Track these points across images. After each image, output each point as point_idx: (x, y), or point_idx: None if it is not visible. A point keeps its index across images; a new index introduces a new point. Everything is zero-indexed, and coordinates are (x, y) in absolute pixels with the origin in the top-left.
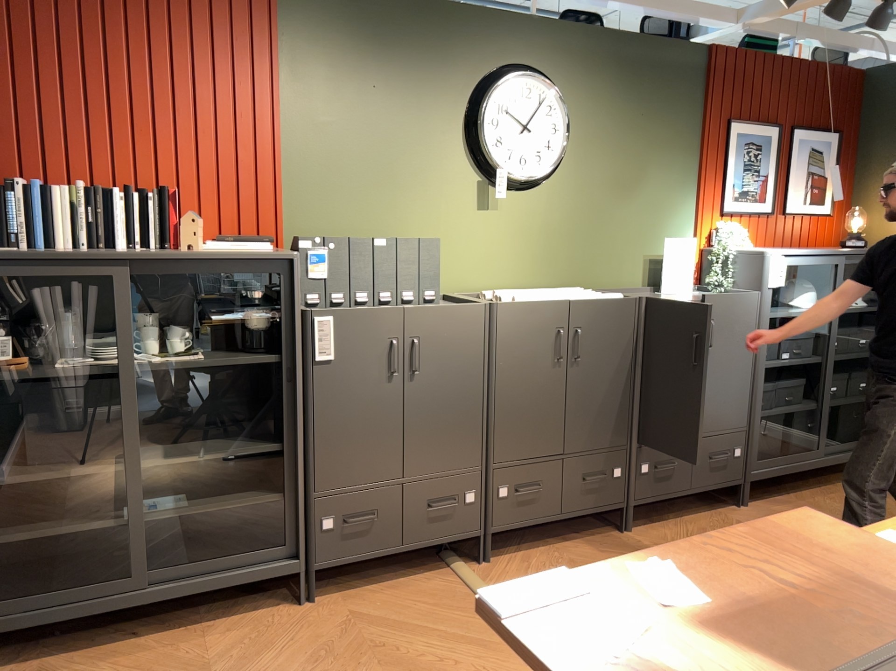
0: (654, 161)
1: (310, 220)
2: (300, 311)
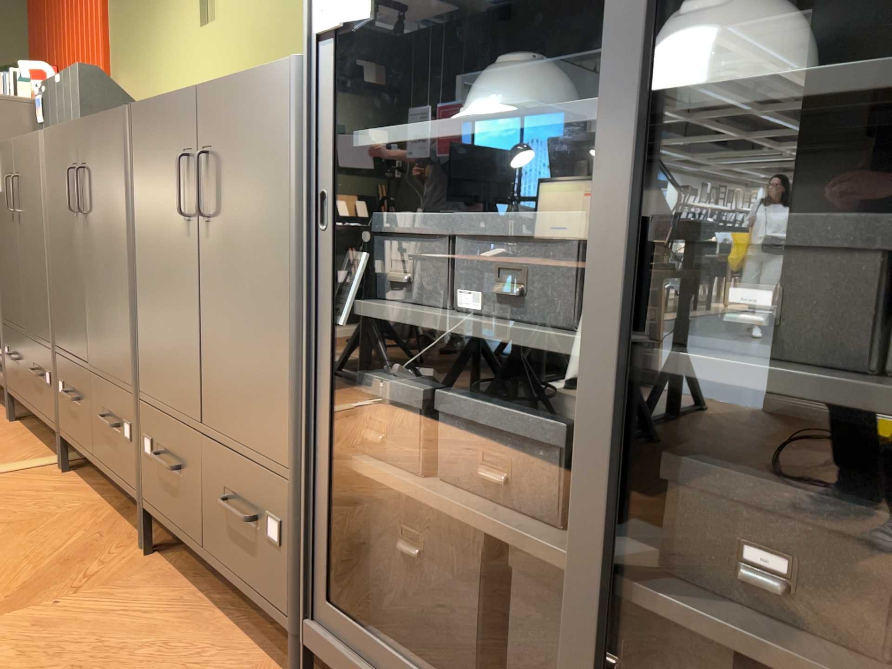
0: None
1: (120, 79)
2: None
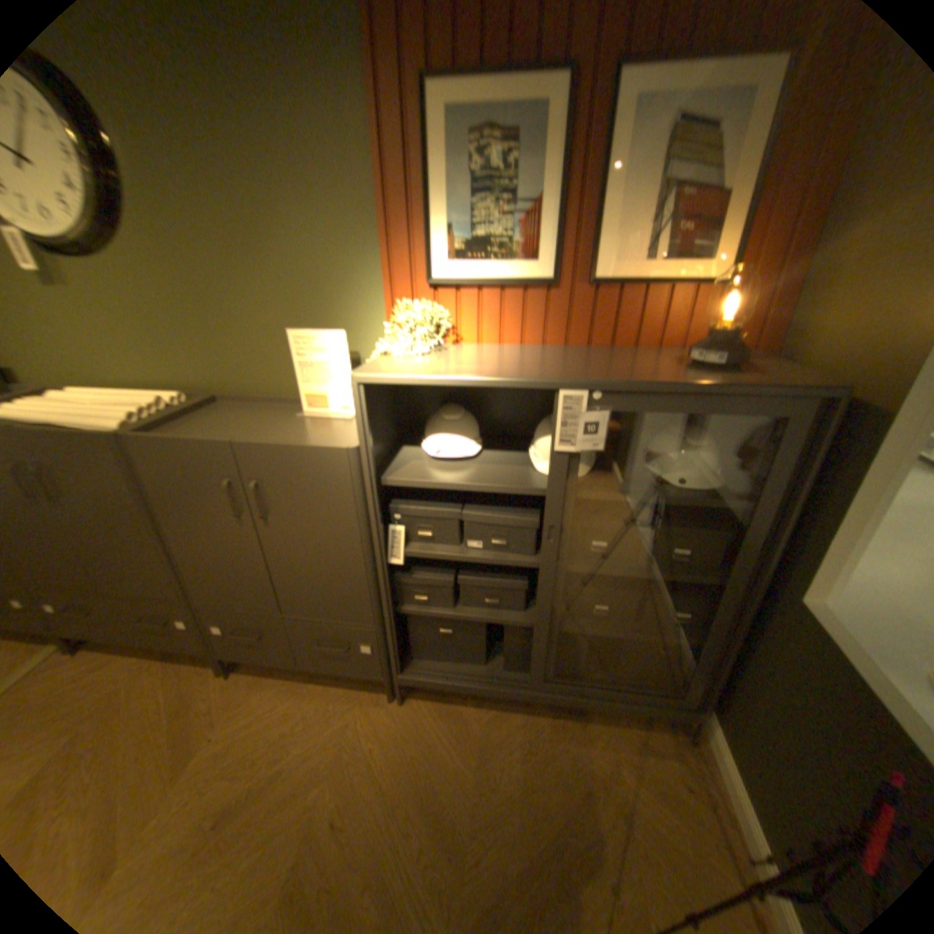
0: (279, 190)
1: None
2: None
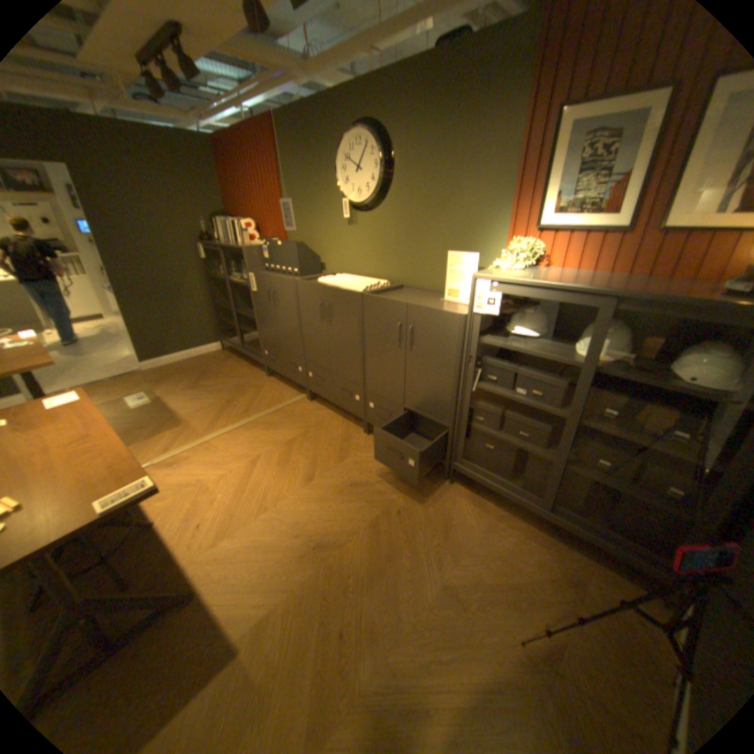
0: (465, 176)
1: (293, 231)
2: (250, 271)
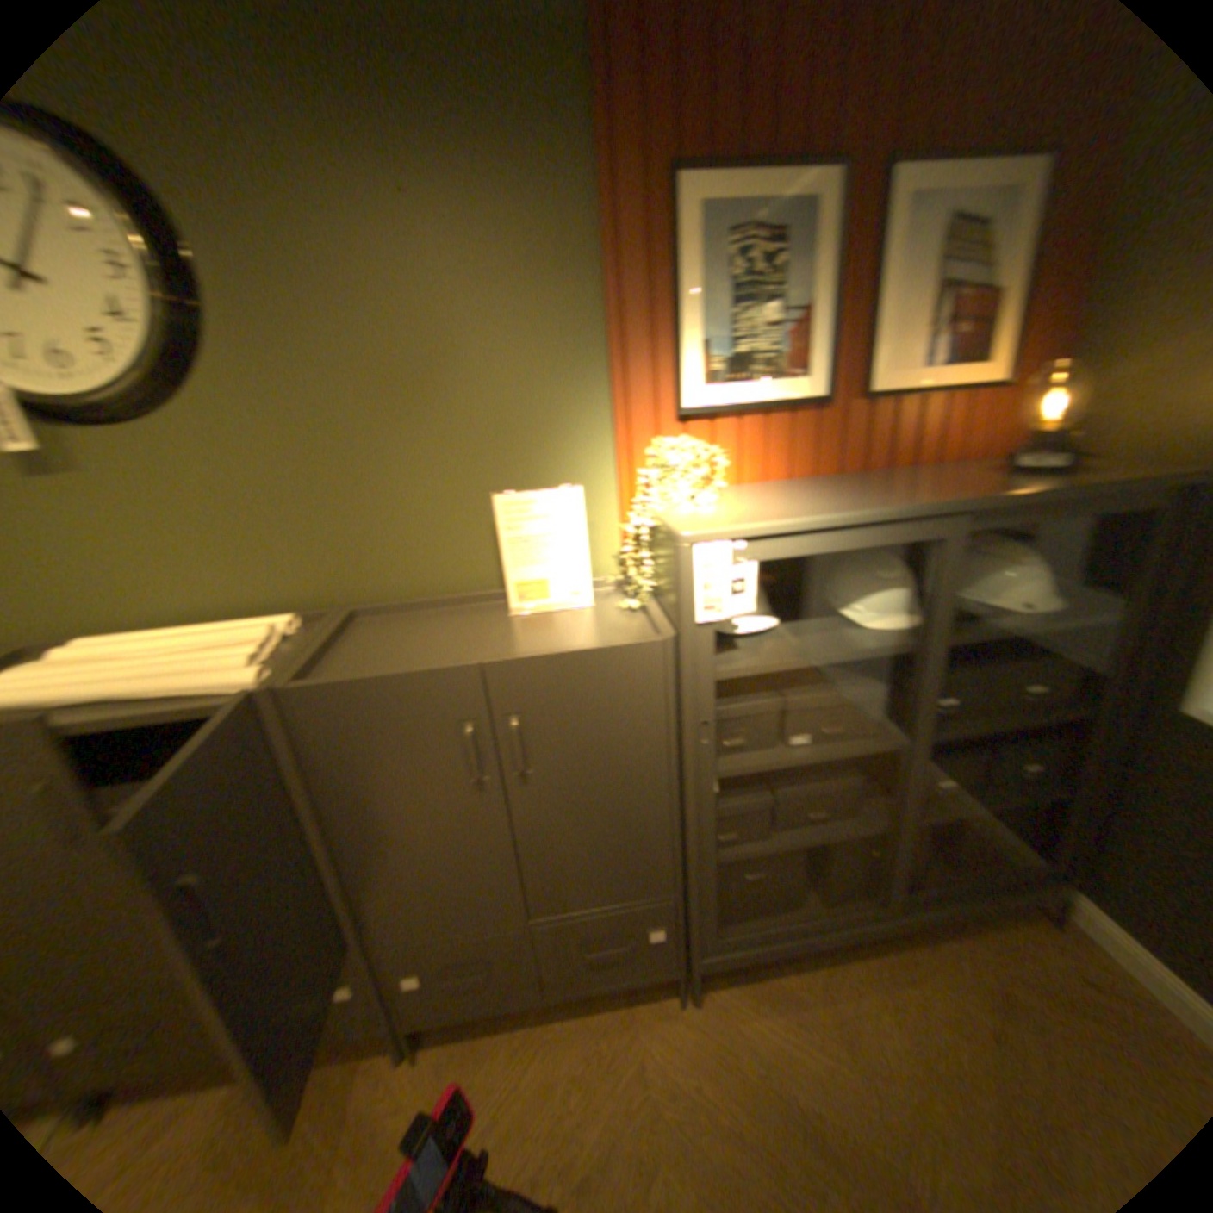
0: (466, 309)
1: None
2: None
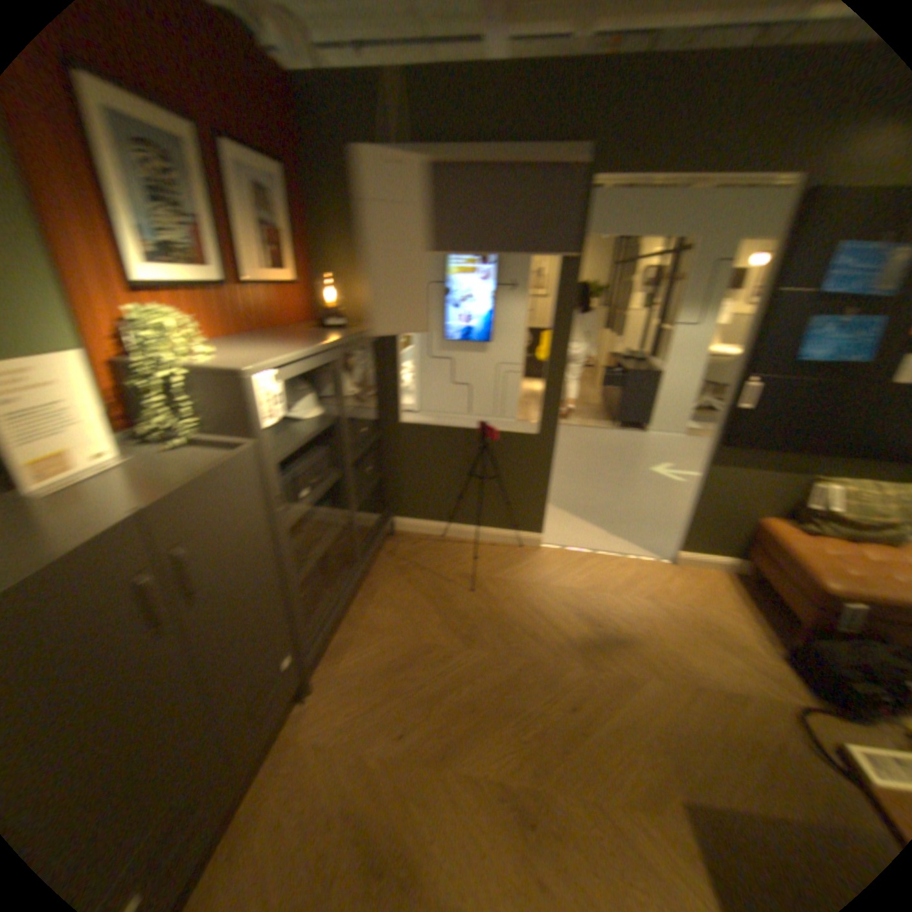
0: None
1: None
2: None
